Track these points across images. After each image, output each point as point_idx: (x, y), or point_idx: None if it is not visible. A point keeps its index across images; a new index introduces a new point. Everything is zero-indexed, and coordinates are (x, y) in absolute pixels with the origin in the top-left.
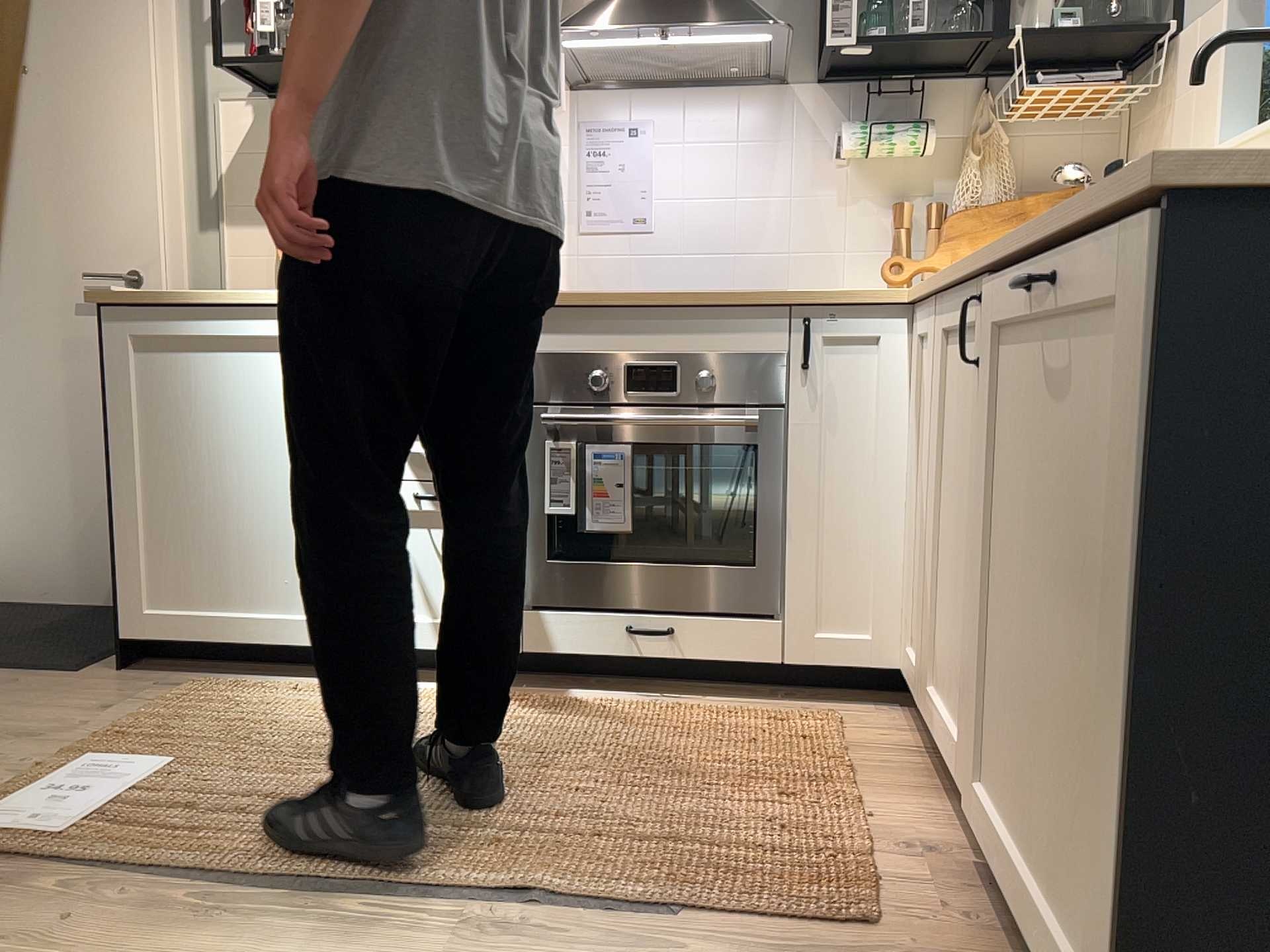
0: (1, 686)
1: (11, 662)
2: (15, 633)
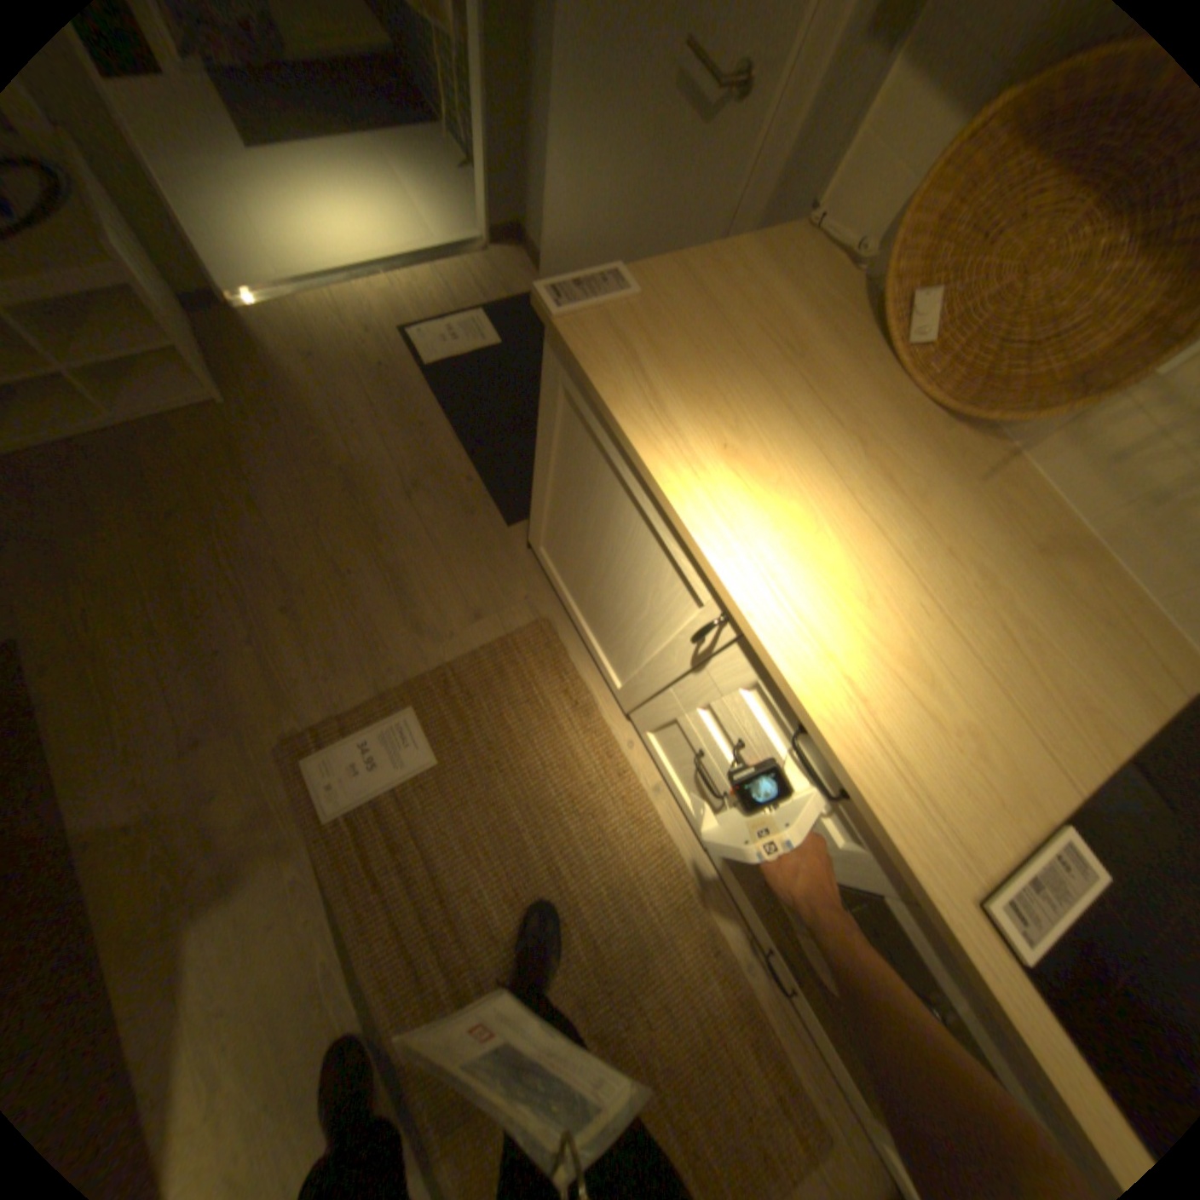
0: (462, 513)
1: (492, 472)
2: (528, 411)
